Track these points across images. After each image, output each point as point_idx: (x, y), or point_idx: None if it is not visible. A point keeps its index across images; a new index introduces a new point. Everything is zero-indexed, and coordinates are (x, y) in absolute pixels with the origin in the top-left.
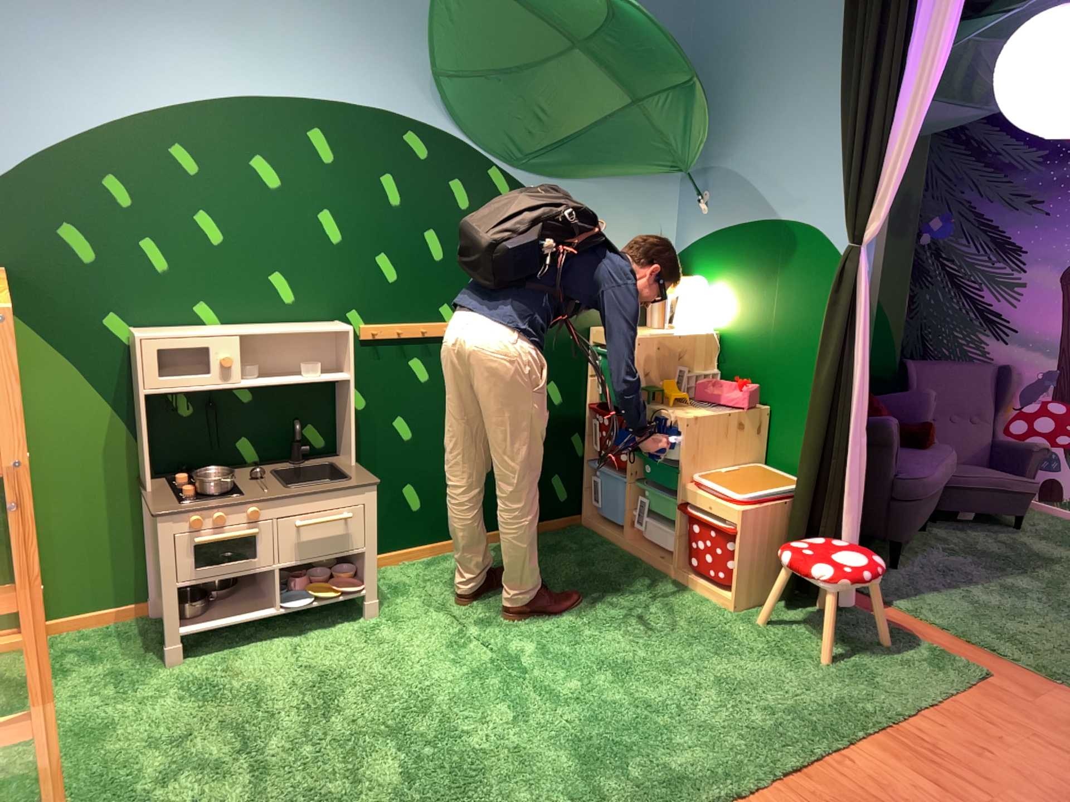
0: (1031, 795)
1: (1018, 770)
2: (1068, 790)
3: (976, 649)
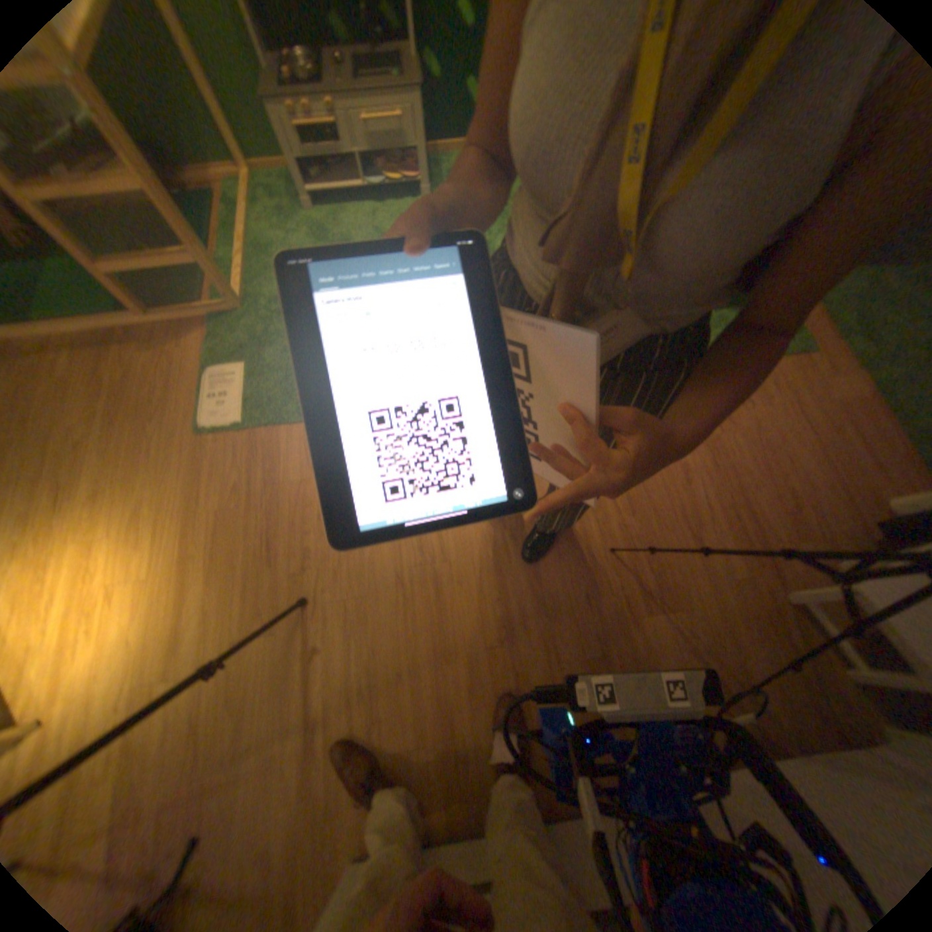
0: (748, 452)
1: (759, 434)
2: (778, 458)
3: (832, 337)
